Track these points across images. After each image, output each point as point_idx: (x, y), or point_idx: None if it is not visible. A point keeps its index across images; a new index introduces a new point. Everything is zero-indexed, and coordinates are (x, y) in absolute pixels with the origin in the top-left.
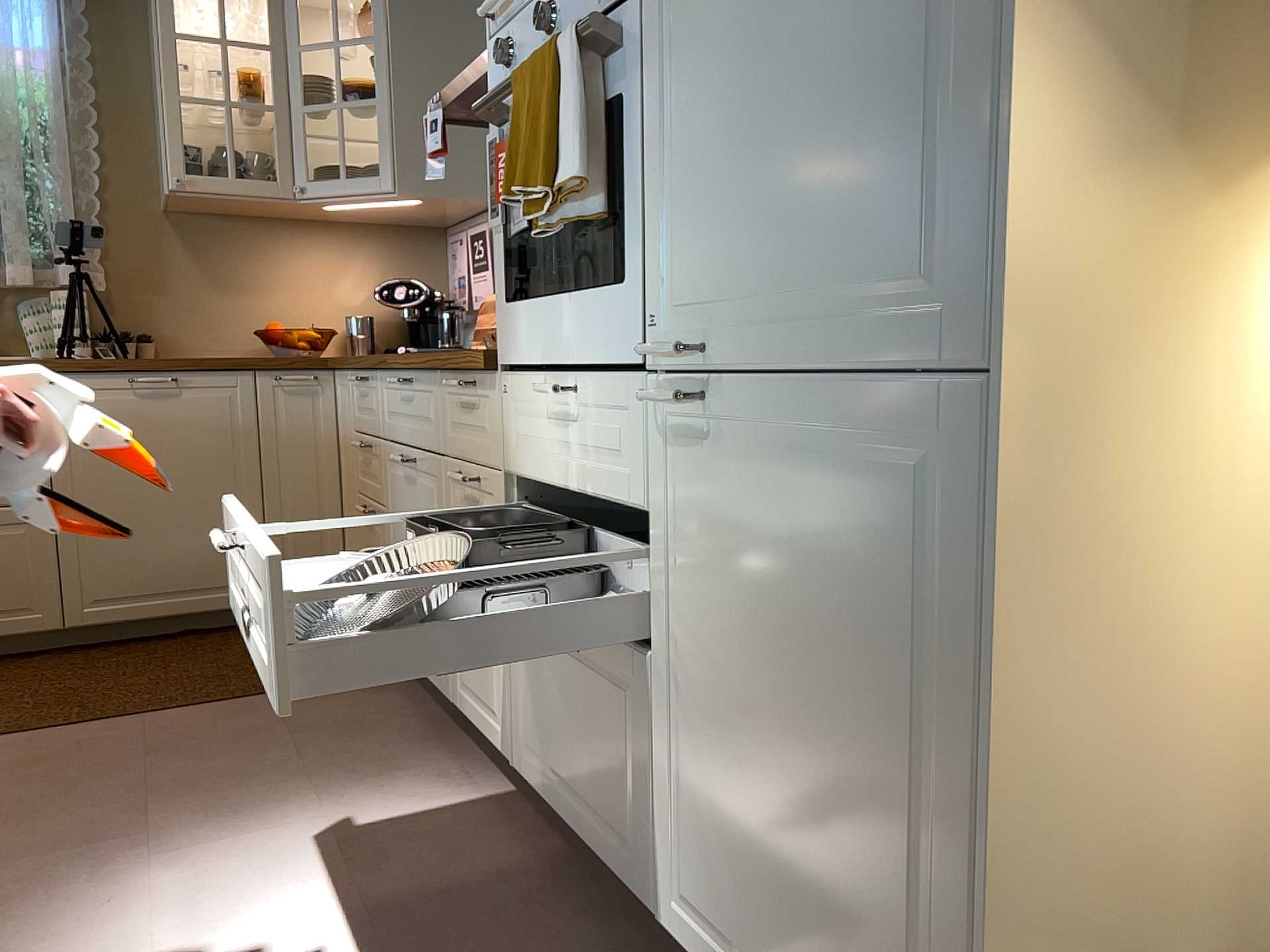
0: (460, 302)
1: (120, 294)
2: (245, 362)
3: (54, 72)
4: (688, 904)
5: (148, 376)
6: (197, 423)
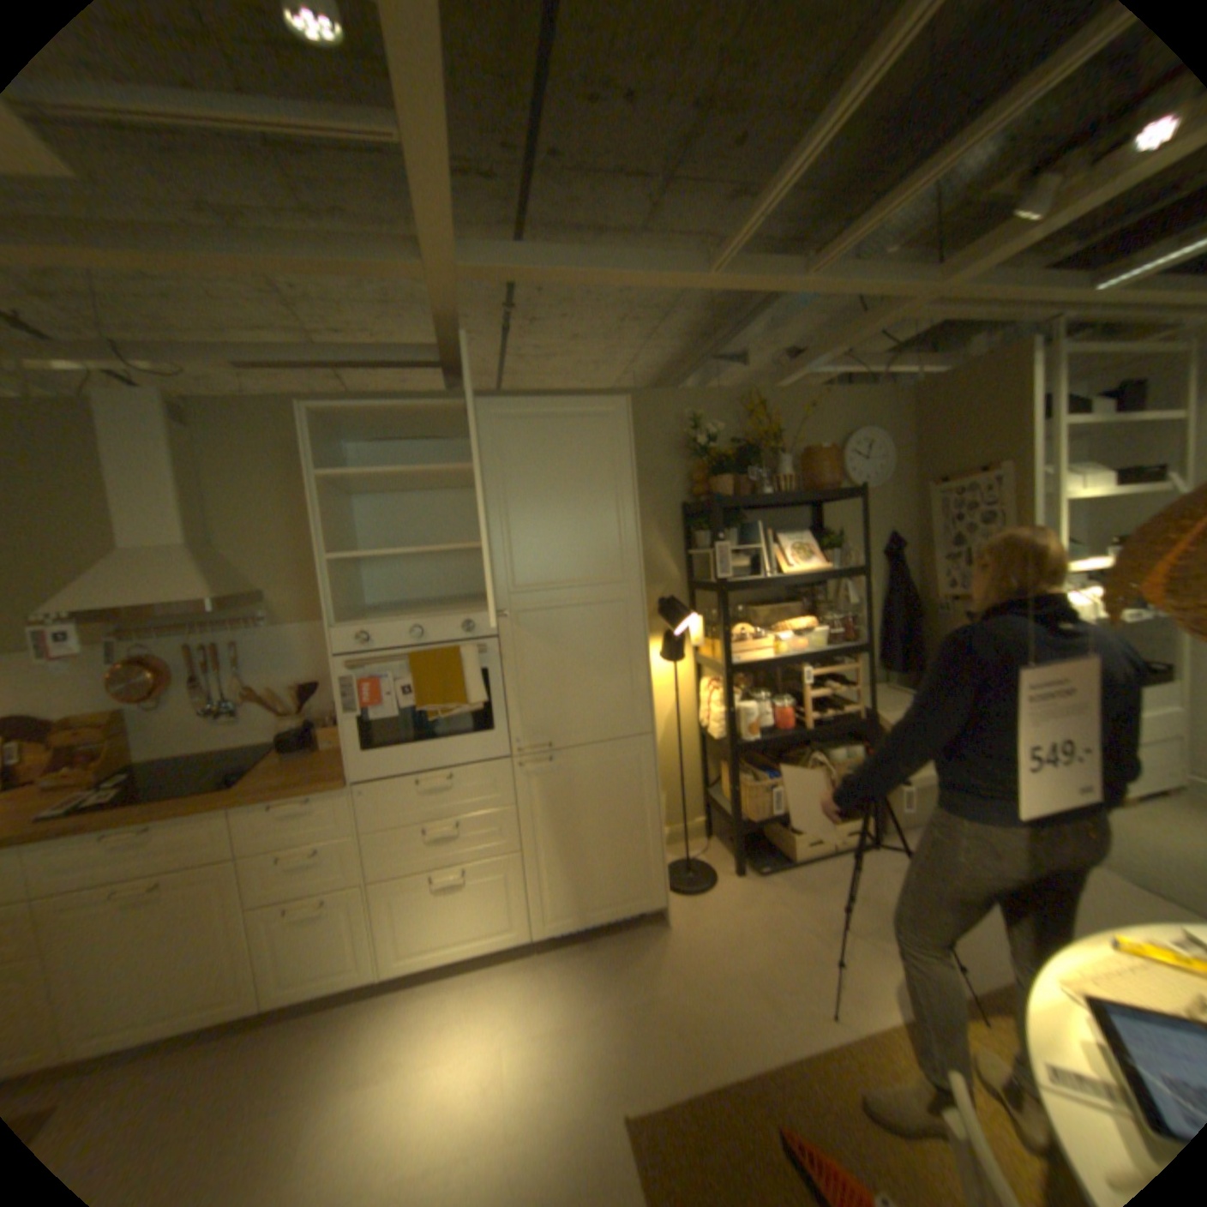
0: None
1: None
2: None
3: None
4: (545, 920)
5: None
6: None
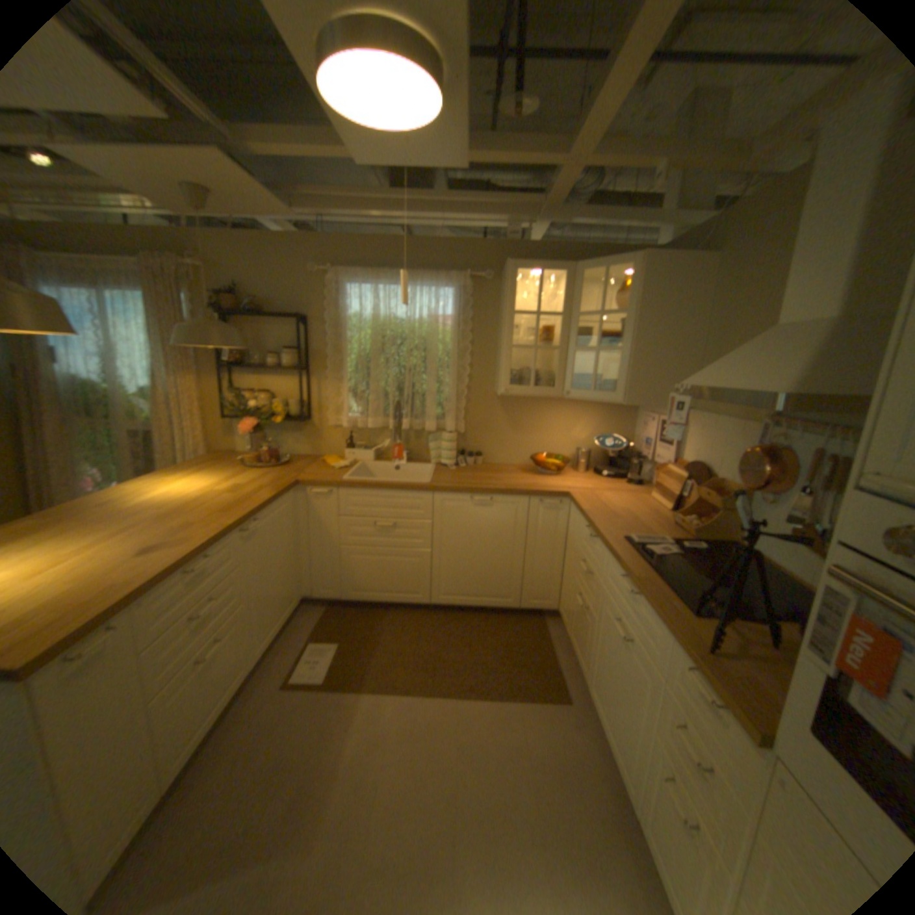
0: (646, 454)
1: (471, 431)
2: (526, 492)
3: (455, 327)
4: None
5: (479, 495)
6: (499, 519)
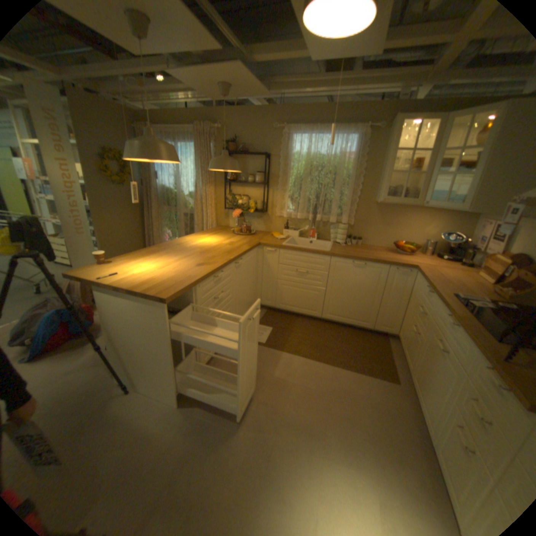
0: (480, 247)
1: (356, 224)
2: (388, 263)
3: (355, 160)
4: None
5: (358, 261)
6: (368, 277)
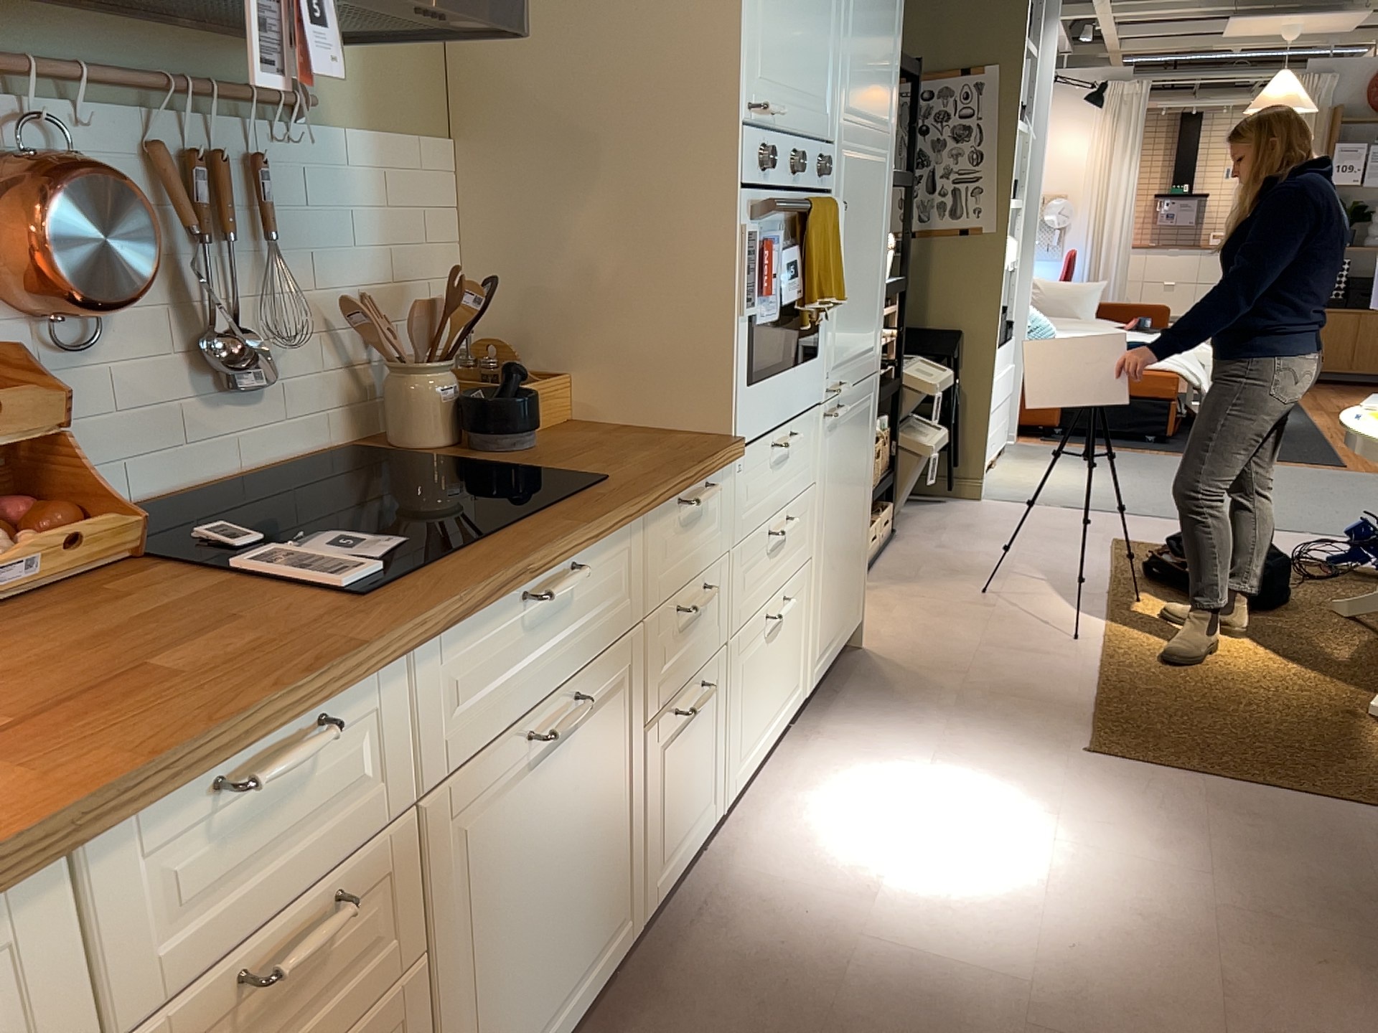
0: None
1: None
2: None
3: None
4: (816, 660)
5: None
6: None
